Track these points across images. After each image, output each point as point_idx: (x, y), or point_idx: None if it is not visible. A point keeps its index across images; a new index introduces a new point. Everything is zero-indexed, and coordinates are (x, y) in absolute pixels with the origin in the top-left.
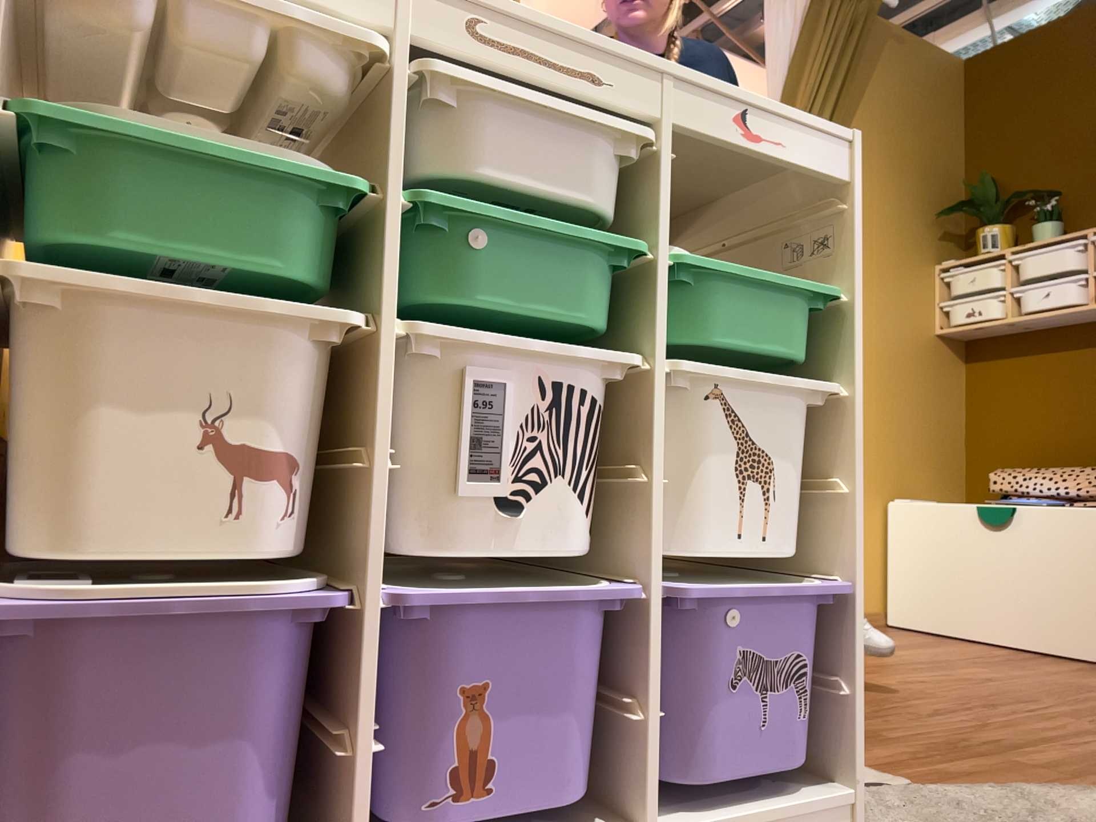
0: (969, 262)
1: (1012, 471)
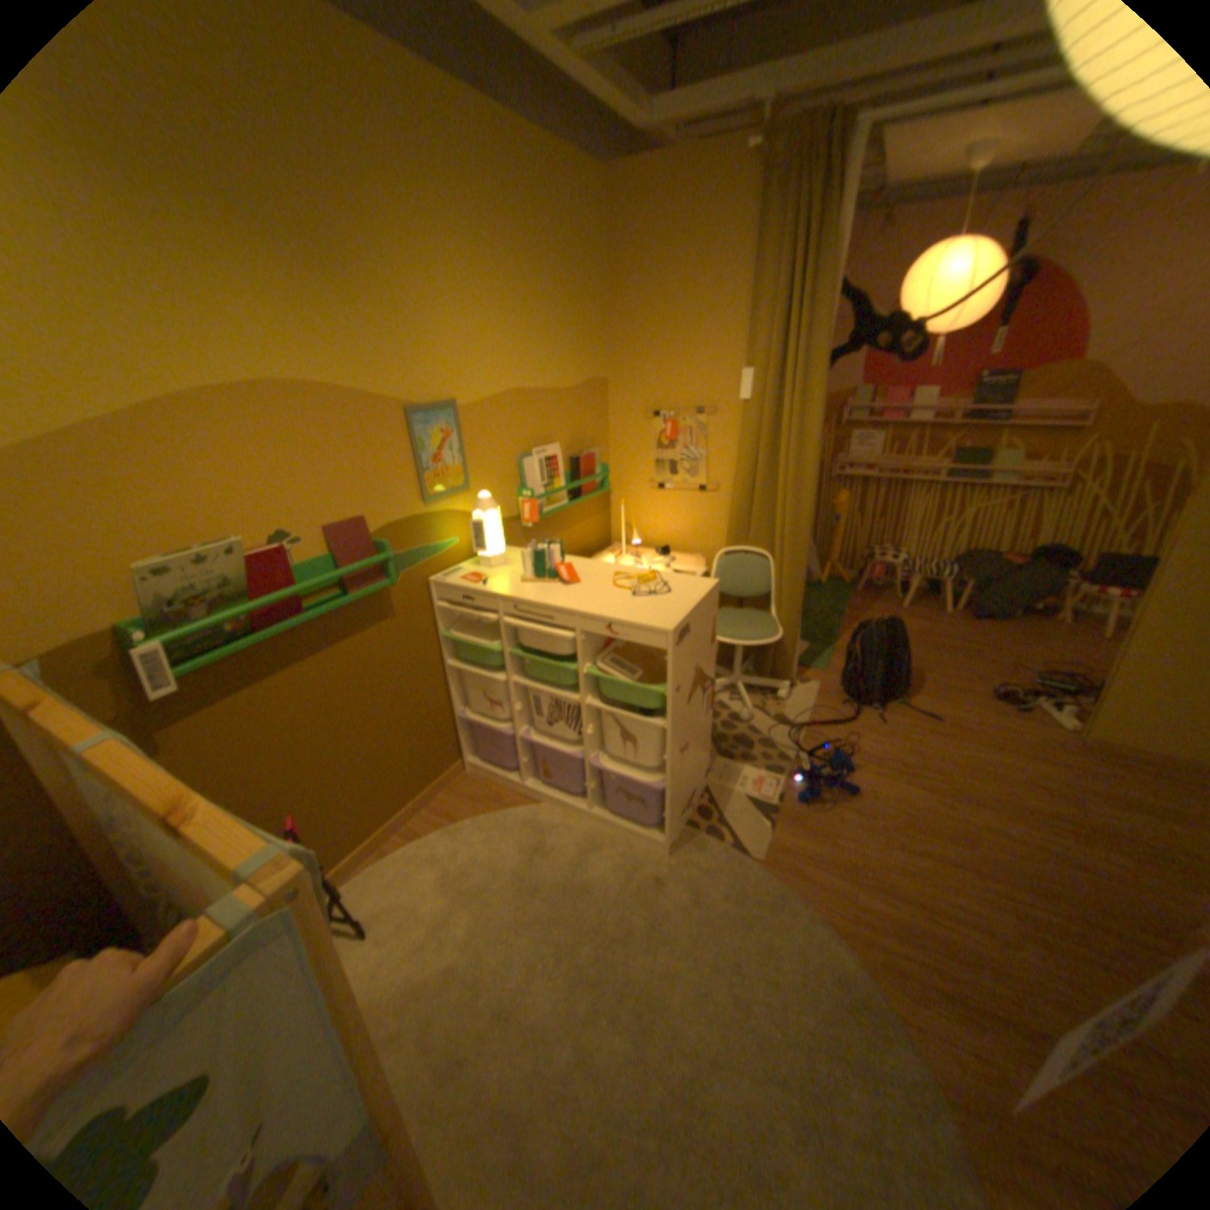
0: None
1: None
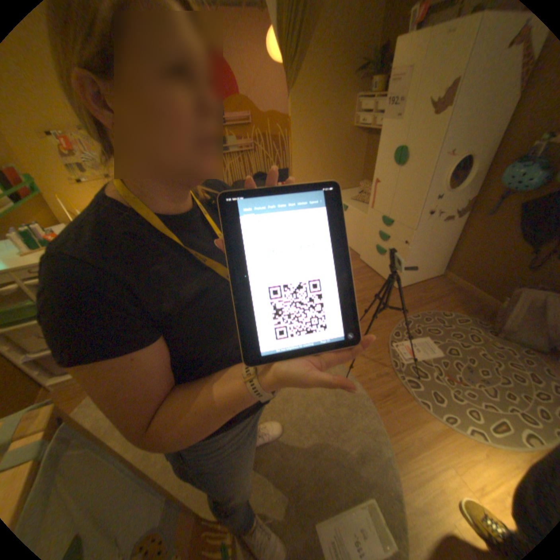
0: (372, 92)
1: (367, 184)
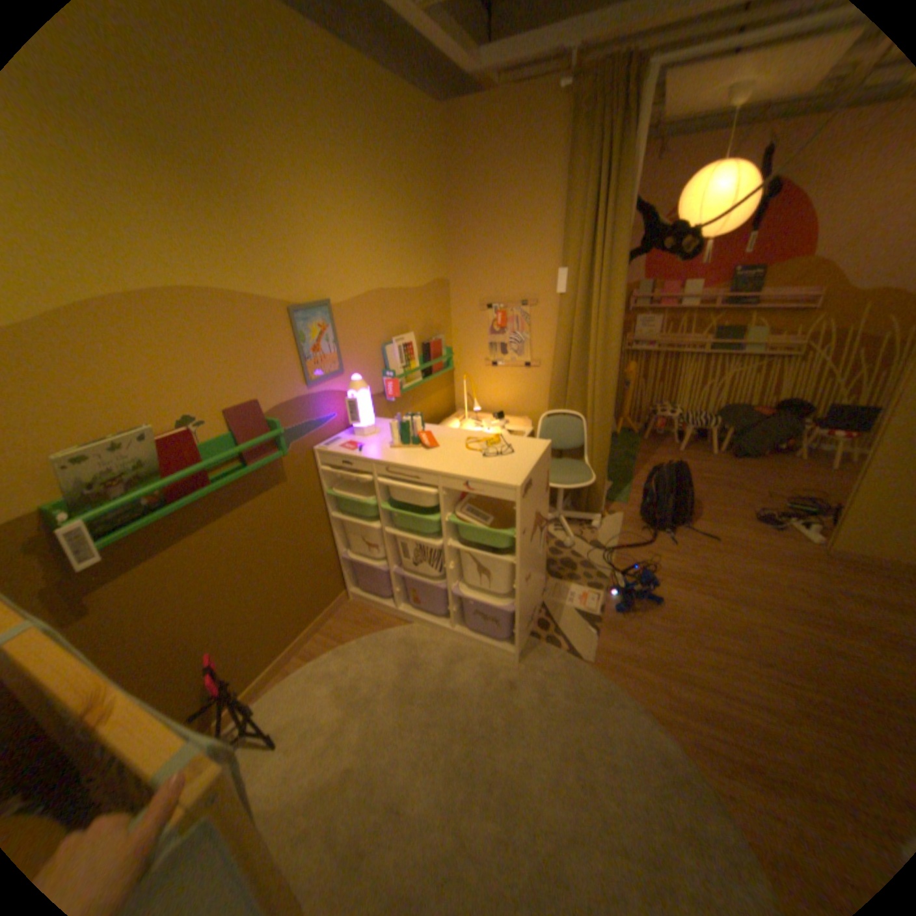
0: None
1: None
